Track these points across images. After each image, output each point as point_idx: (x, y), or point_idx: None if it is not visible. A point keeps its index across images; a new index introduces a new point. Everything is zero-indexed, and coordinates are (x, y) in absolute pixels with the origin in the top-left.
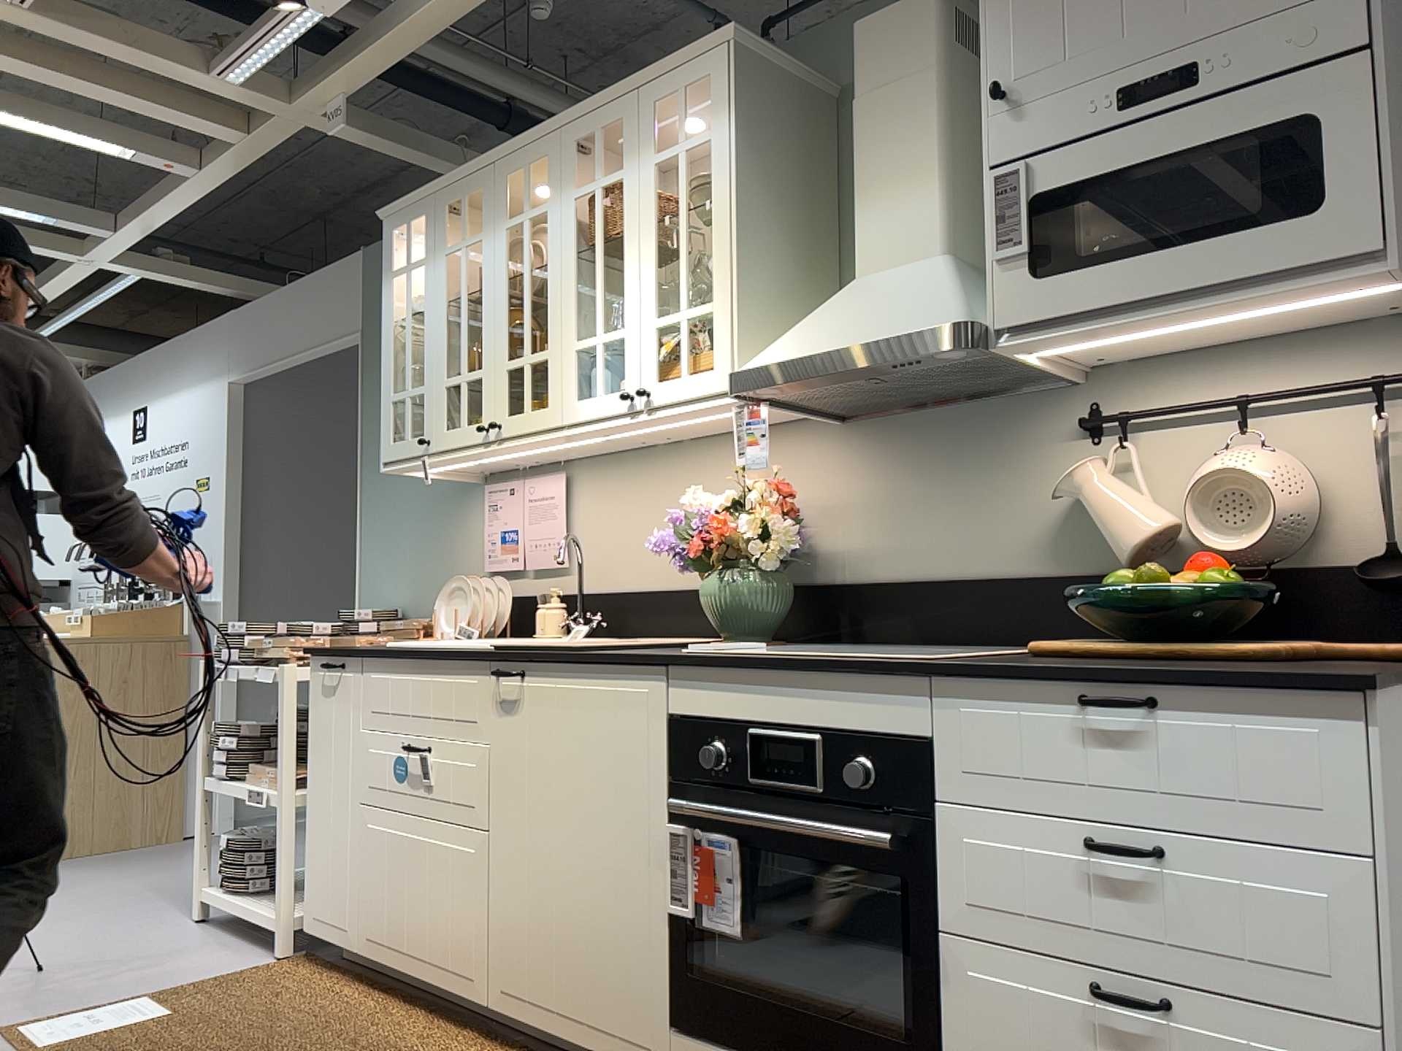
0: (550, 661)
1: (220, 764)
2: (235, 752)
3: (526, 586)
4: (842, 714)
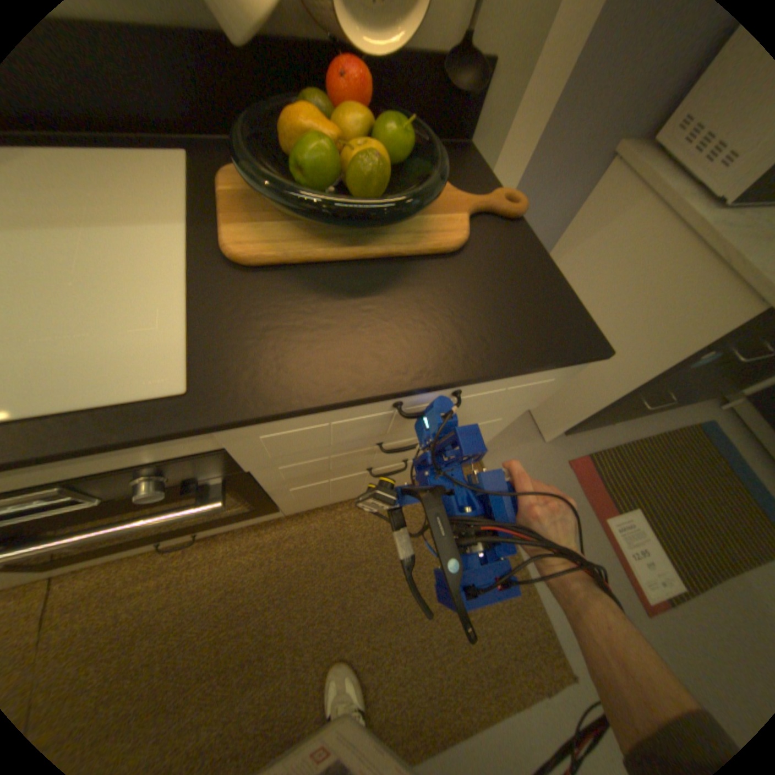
0: None
1: None
2: None
3: None
4: (73, 467)
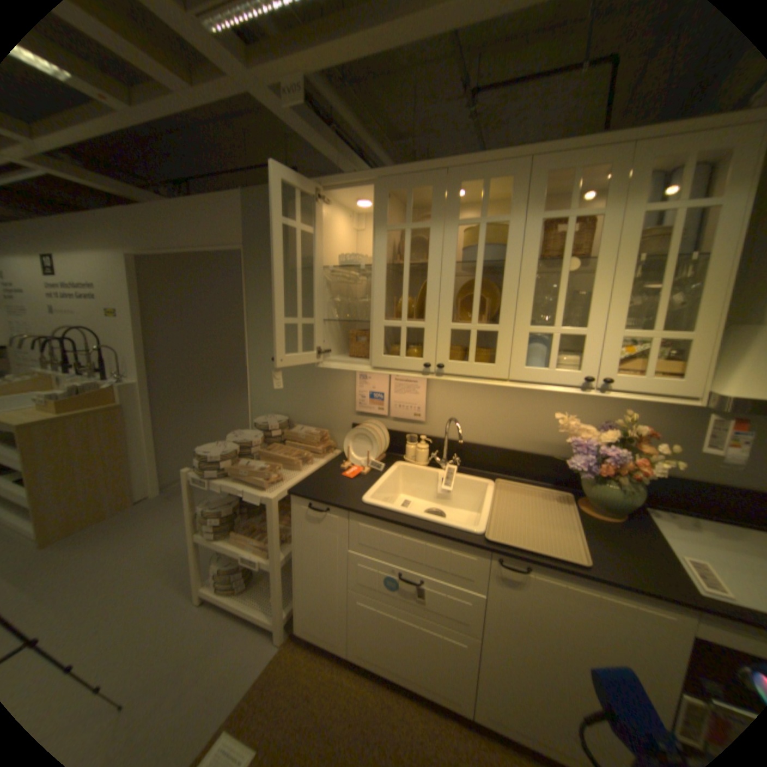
0: (570, 575)
1: (203, 531)
2: (216, 526)
3: (395, 429)
4: None
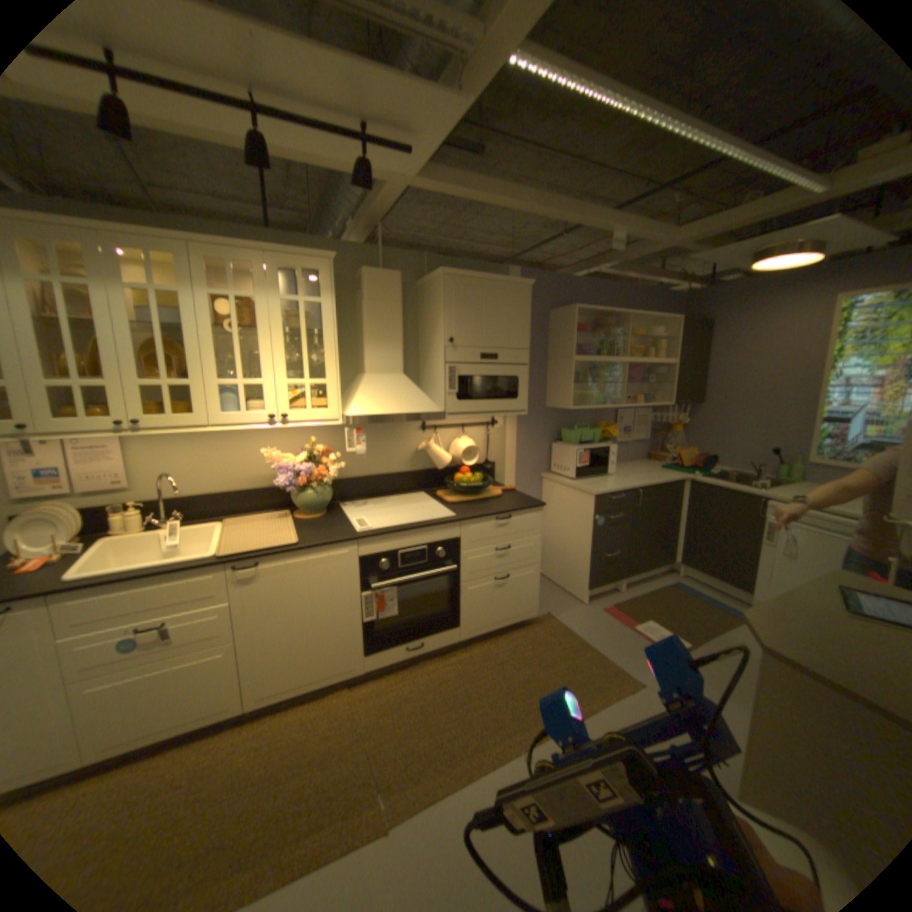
0: (284, 554)
1: None
2: None
3: (87, 505)
4: (433, 539)
